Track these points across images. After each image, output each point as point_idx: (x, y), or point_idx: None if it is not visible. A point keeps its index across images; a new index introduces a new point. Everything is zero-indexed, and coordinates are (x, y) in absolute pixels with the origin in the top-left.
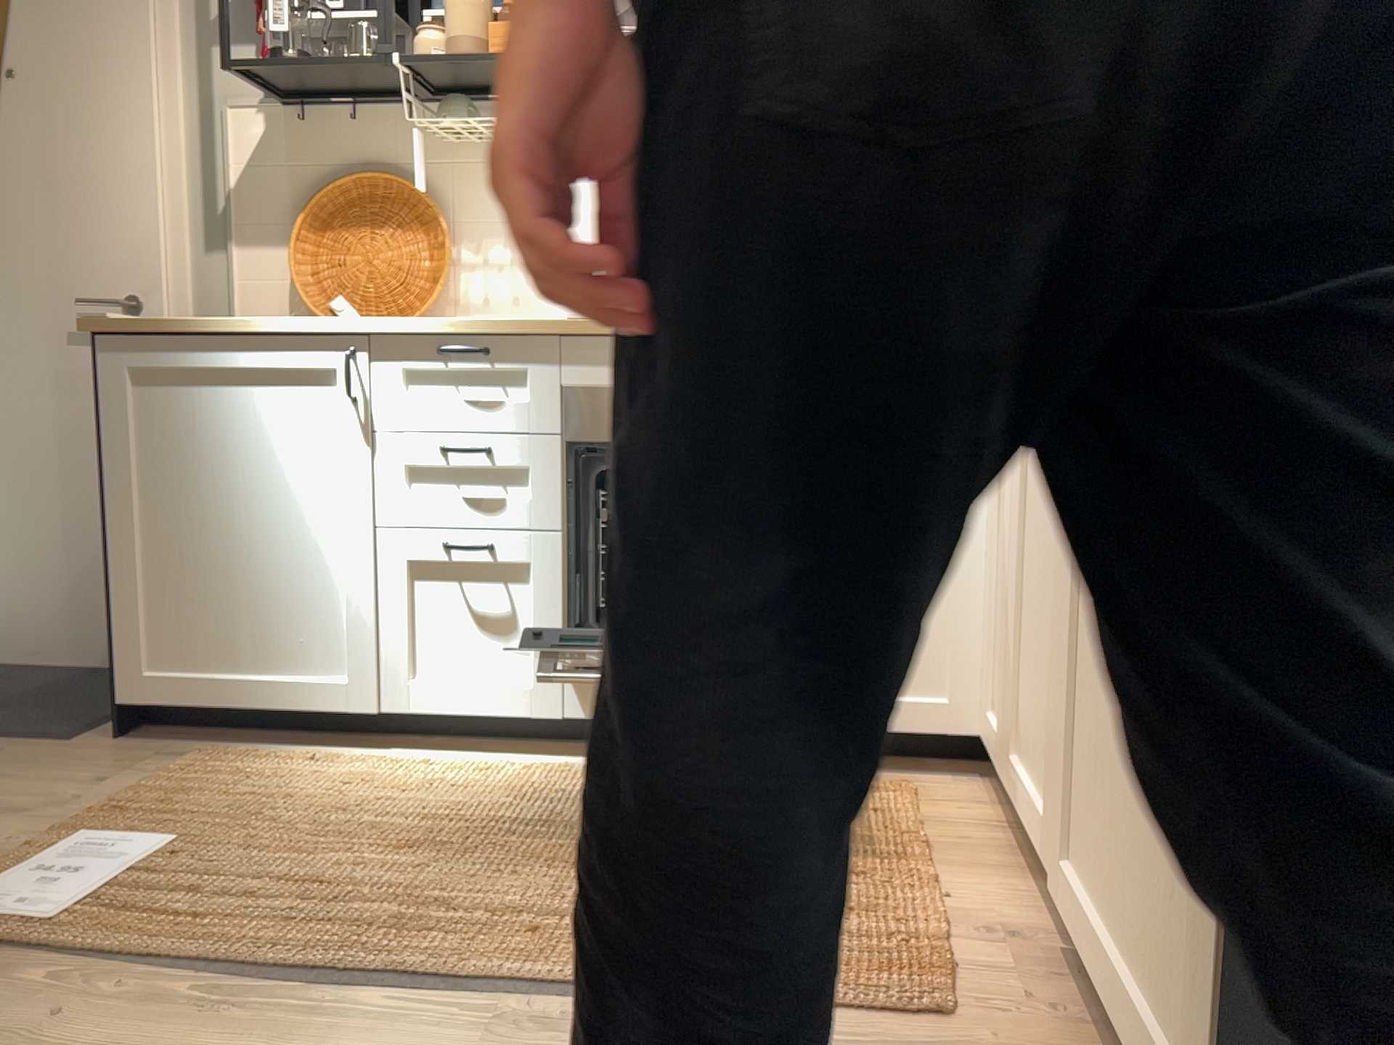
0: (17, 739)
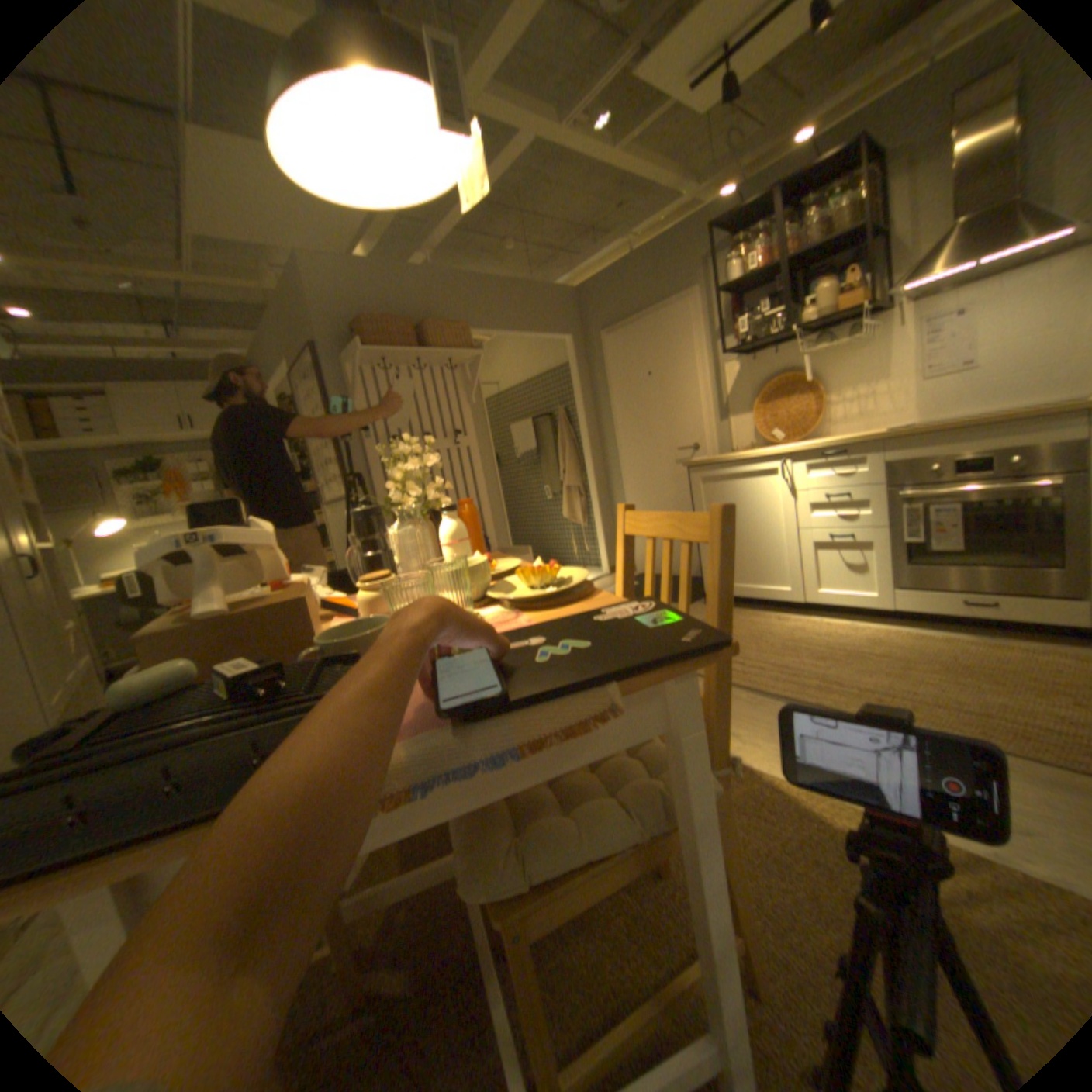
0: None
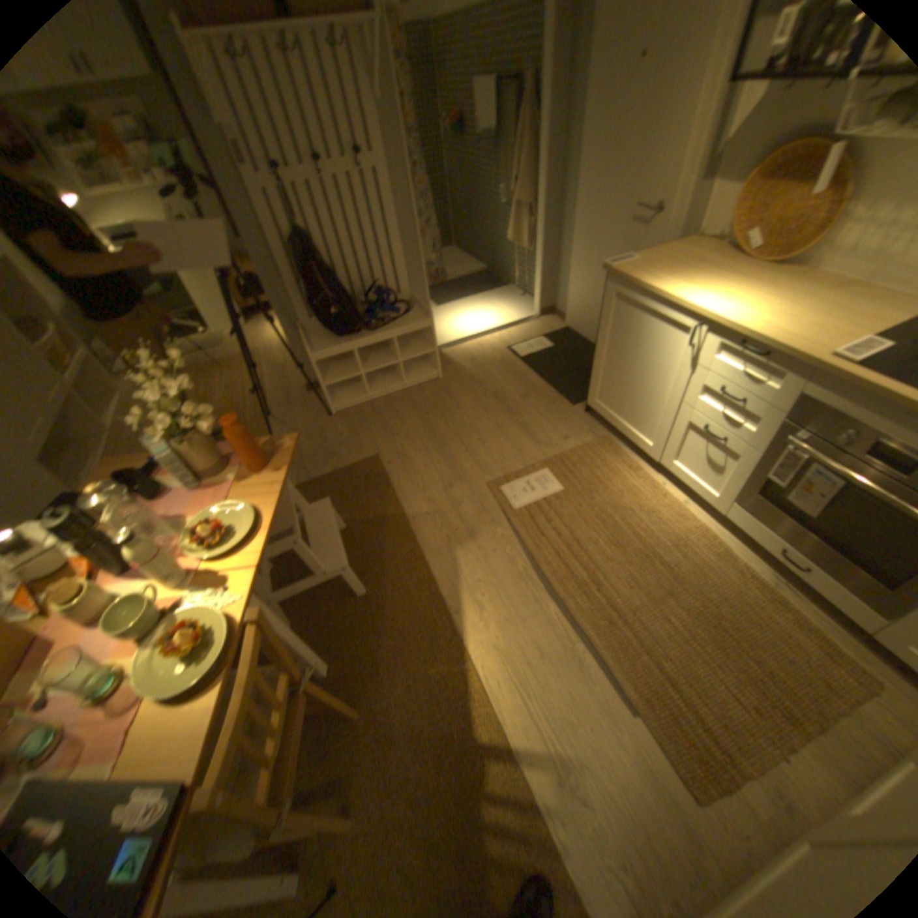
0: (562, 396)
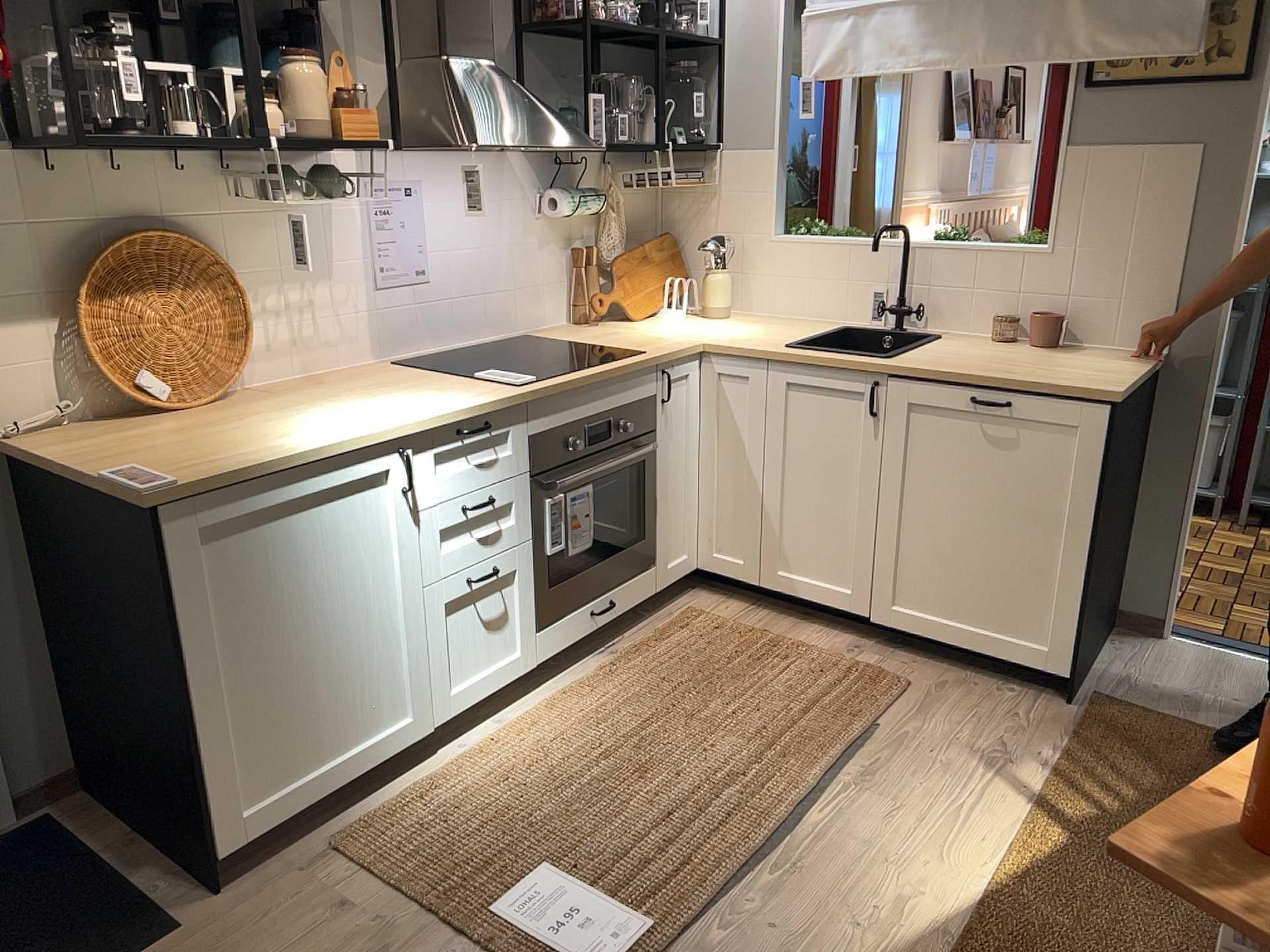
0: None
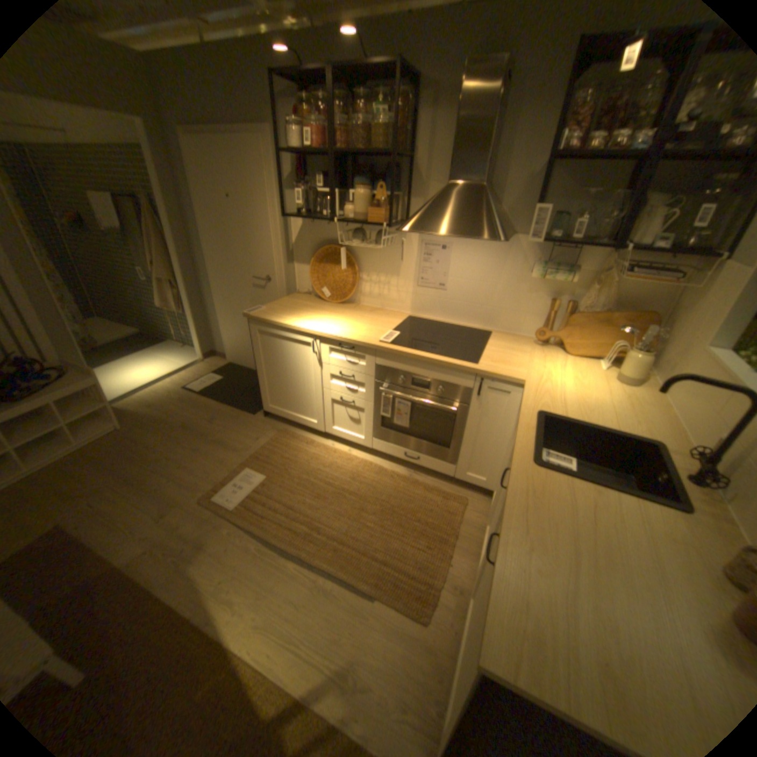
0: (243, 411)
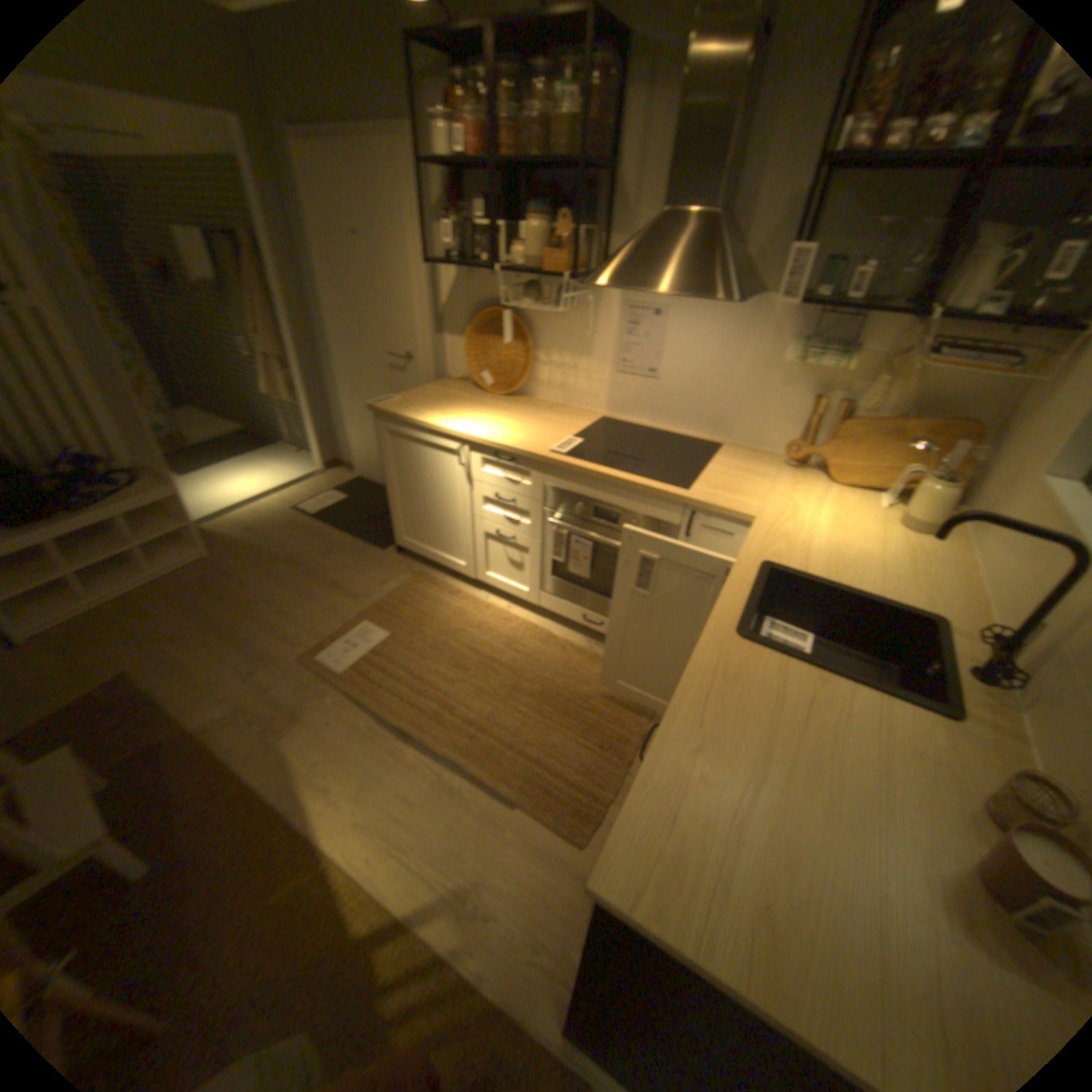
0: (367, 544)
